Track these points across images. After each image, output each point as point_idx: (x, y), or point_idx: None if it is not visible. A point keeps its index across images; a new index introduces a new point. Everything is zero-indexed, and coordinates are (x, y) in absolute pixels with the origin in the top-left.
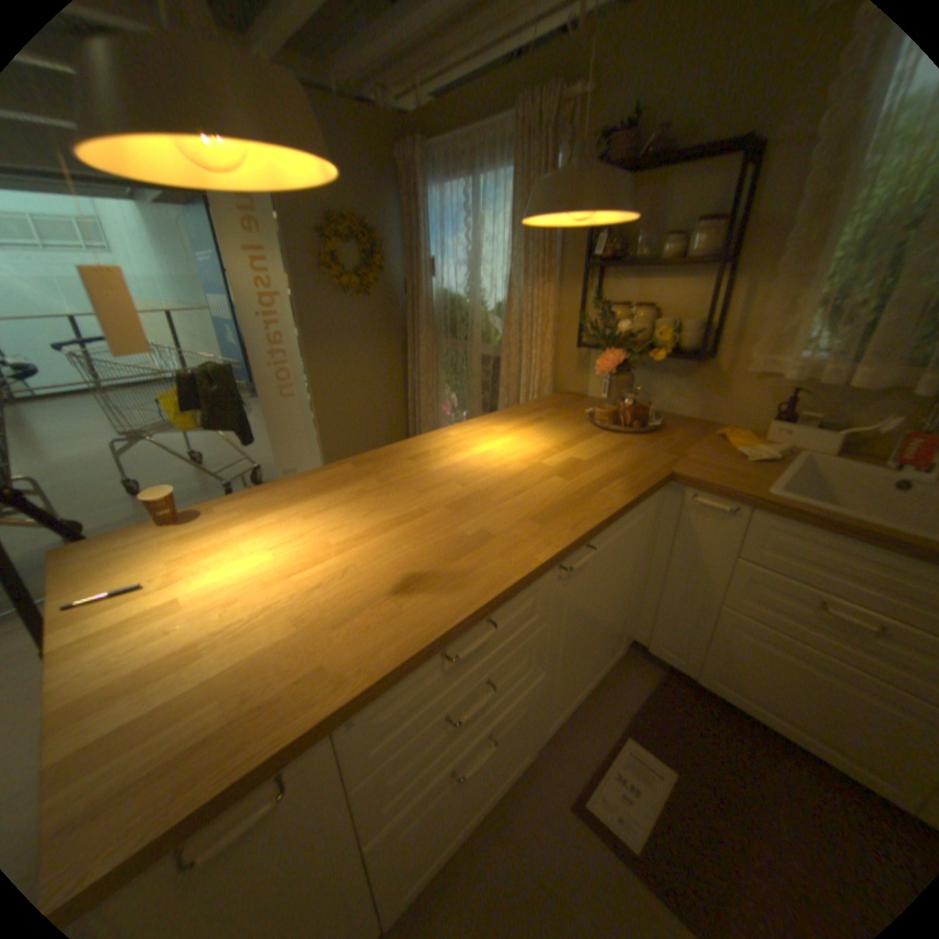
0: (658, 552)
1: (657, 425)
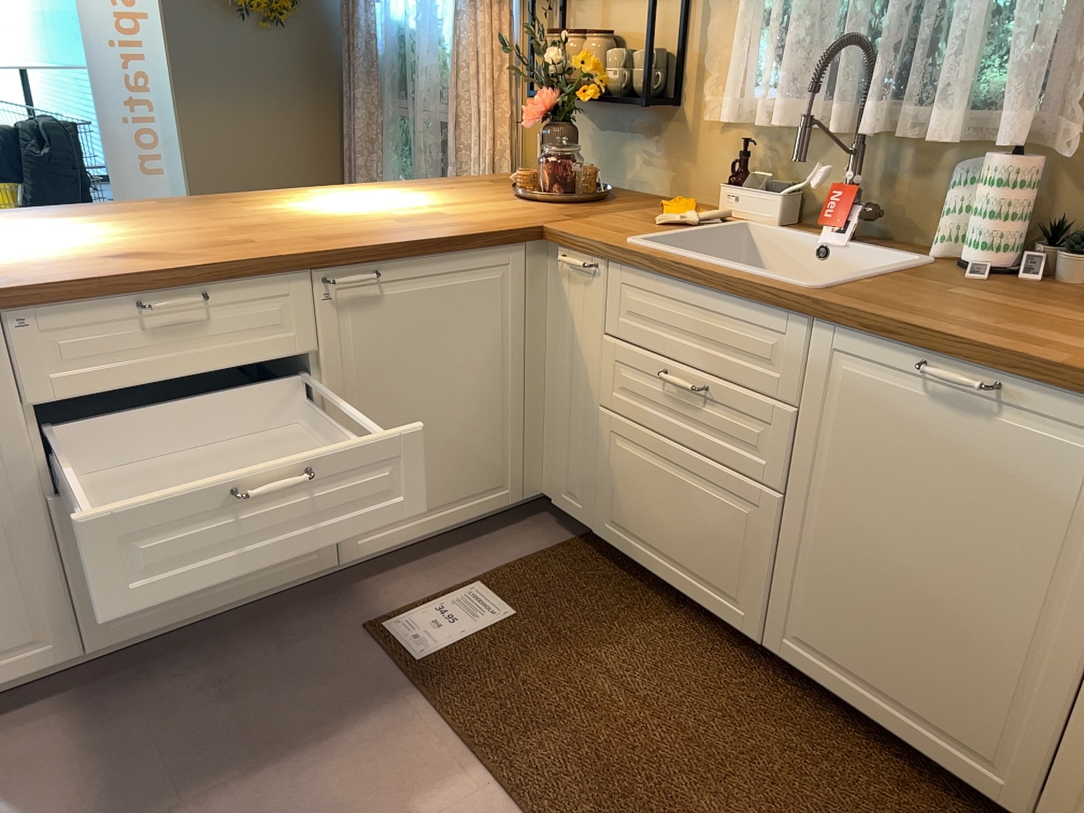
0: (547, 349)
1: (587, 194)
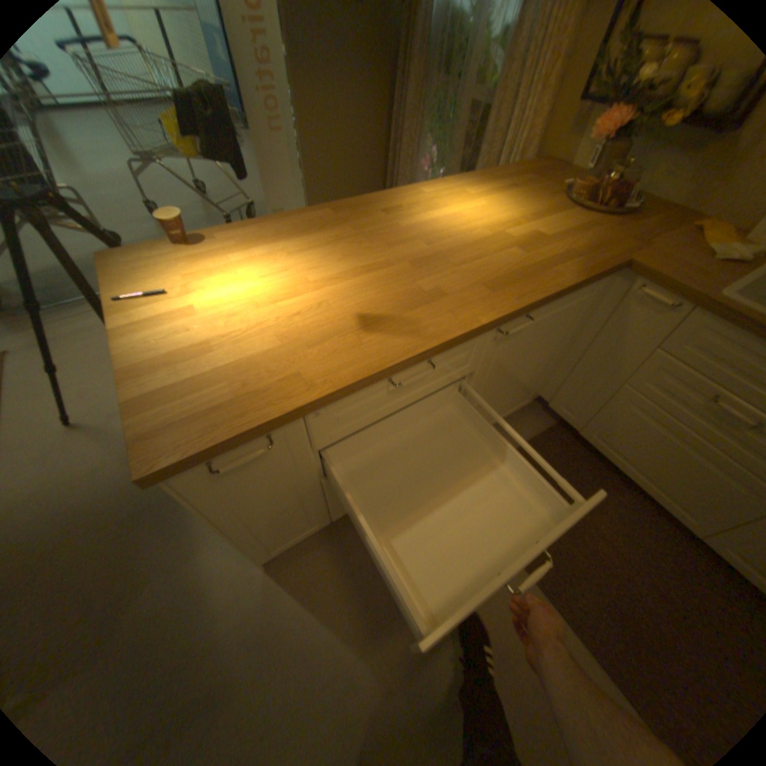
0: (586, 331)
1: (634, 207)
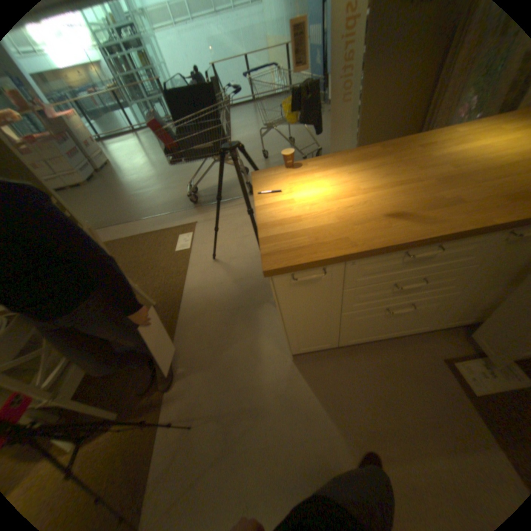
0: None
1: None
